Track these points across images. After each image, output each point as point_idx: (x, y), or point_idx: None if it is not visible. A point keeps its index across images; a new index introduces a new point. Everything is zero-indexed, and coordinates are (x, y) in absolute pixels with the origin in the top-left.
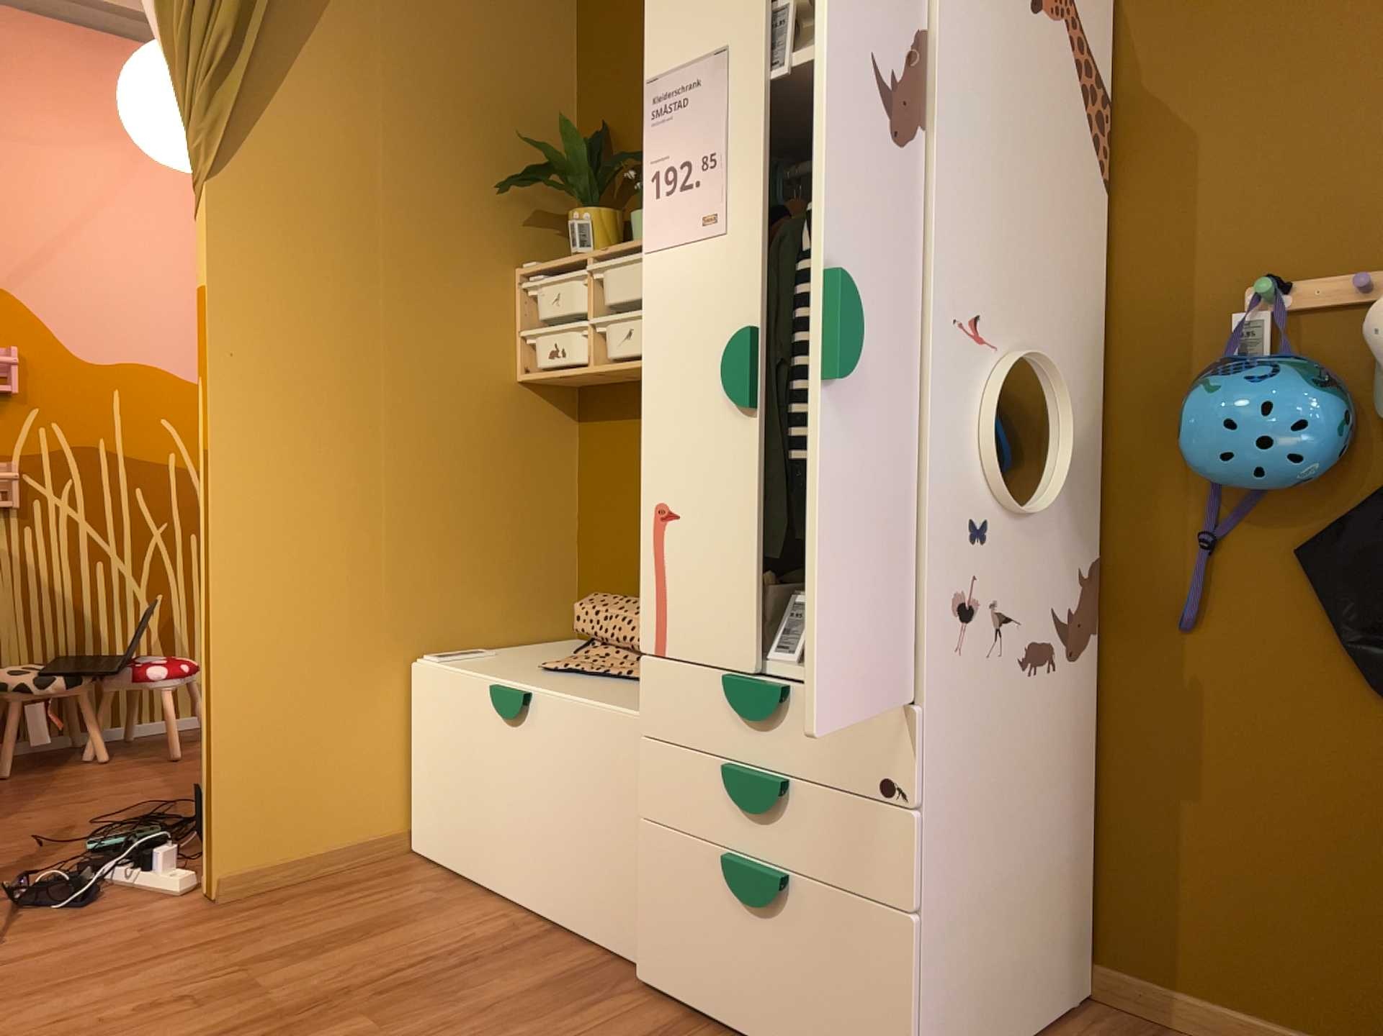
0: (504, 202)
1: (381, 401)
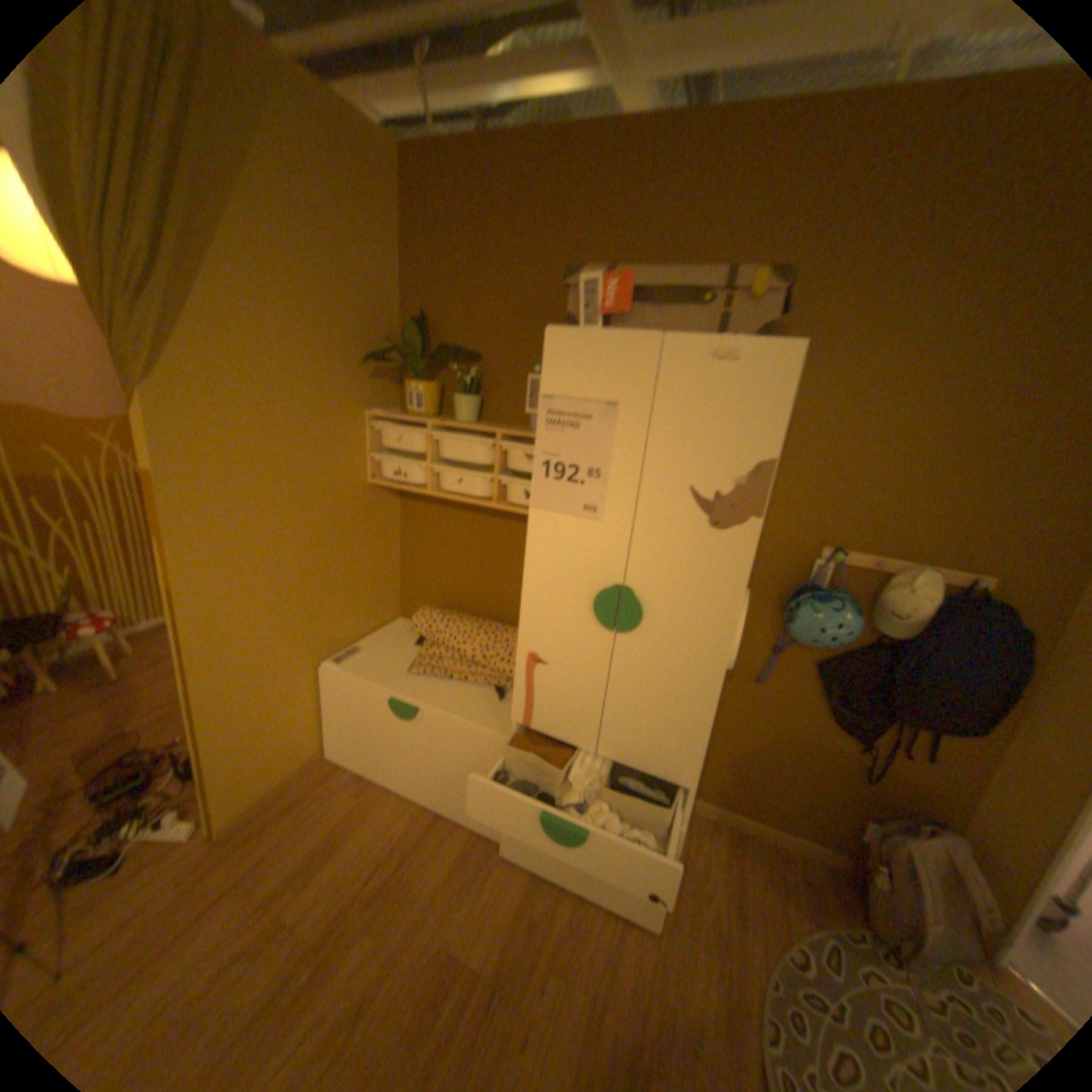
0: (357, 365)
1: (288, 519)
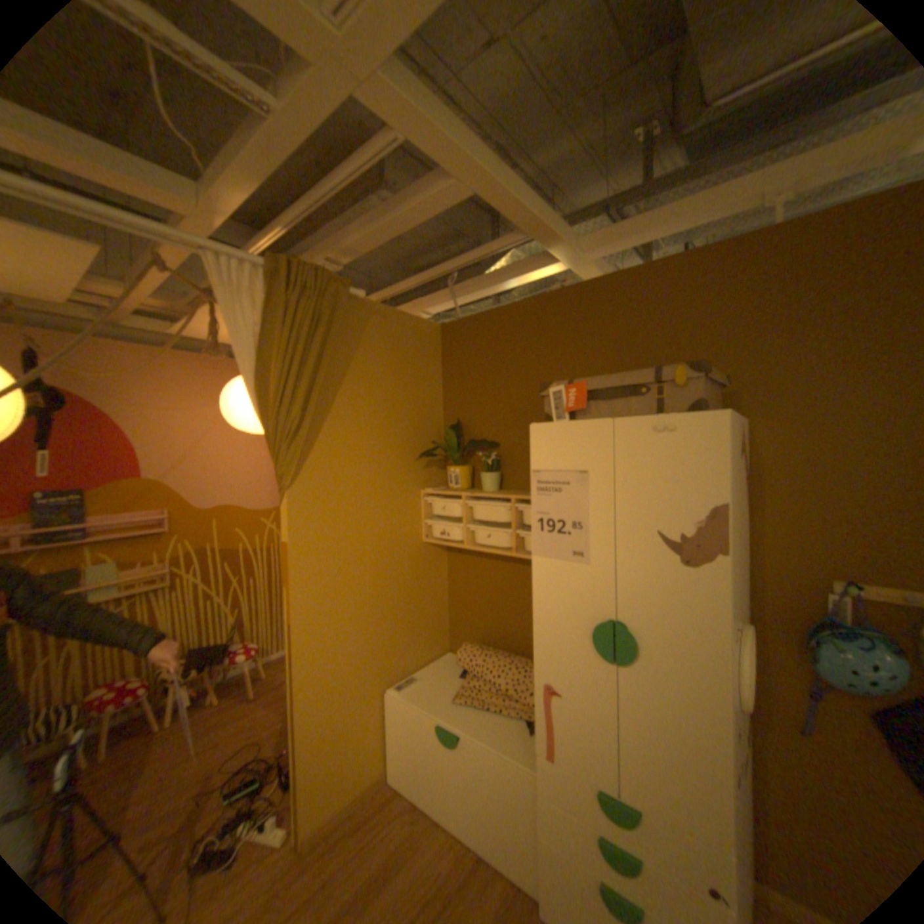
0: (415, 461)
1: (367, 572)
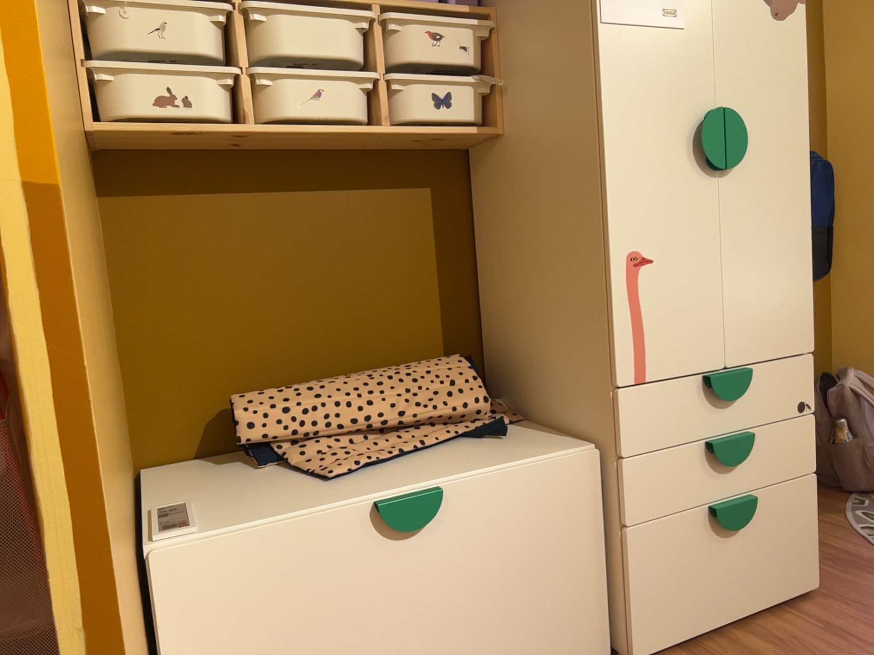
0: None
1: None
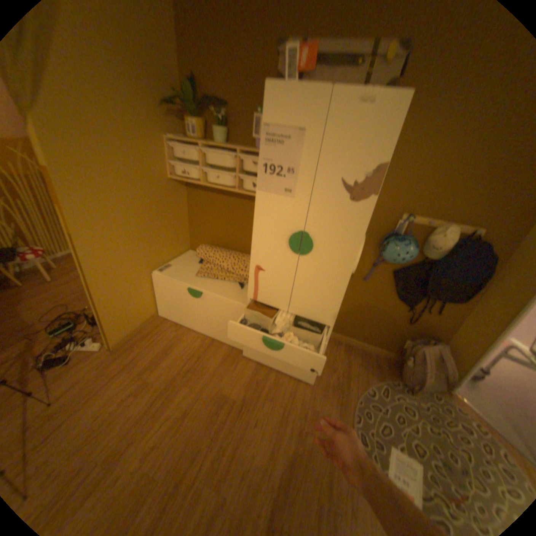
0: (157, 108)
1: (128, 198)
